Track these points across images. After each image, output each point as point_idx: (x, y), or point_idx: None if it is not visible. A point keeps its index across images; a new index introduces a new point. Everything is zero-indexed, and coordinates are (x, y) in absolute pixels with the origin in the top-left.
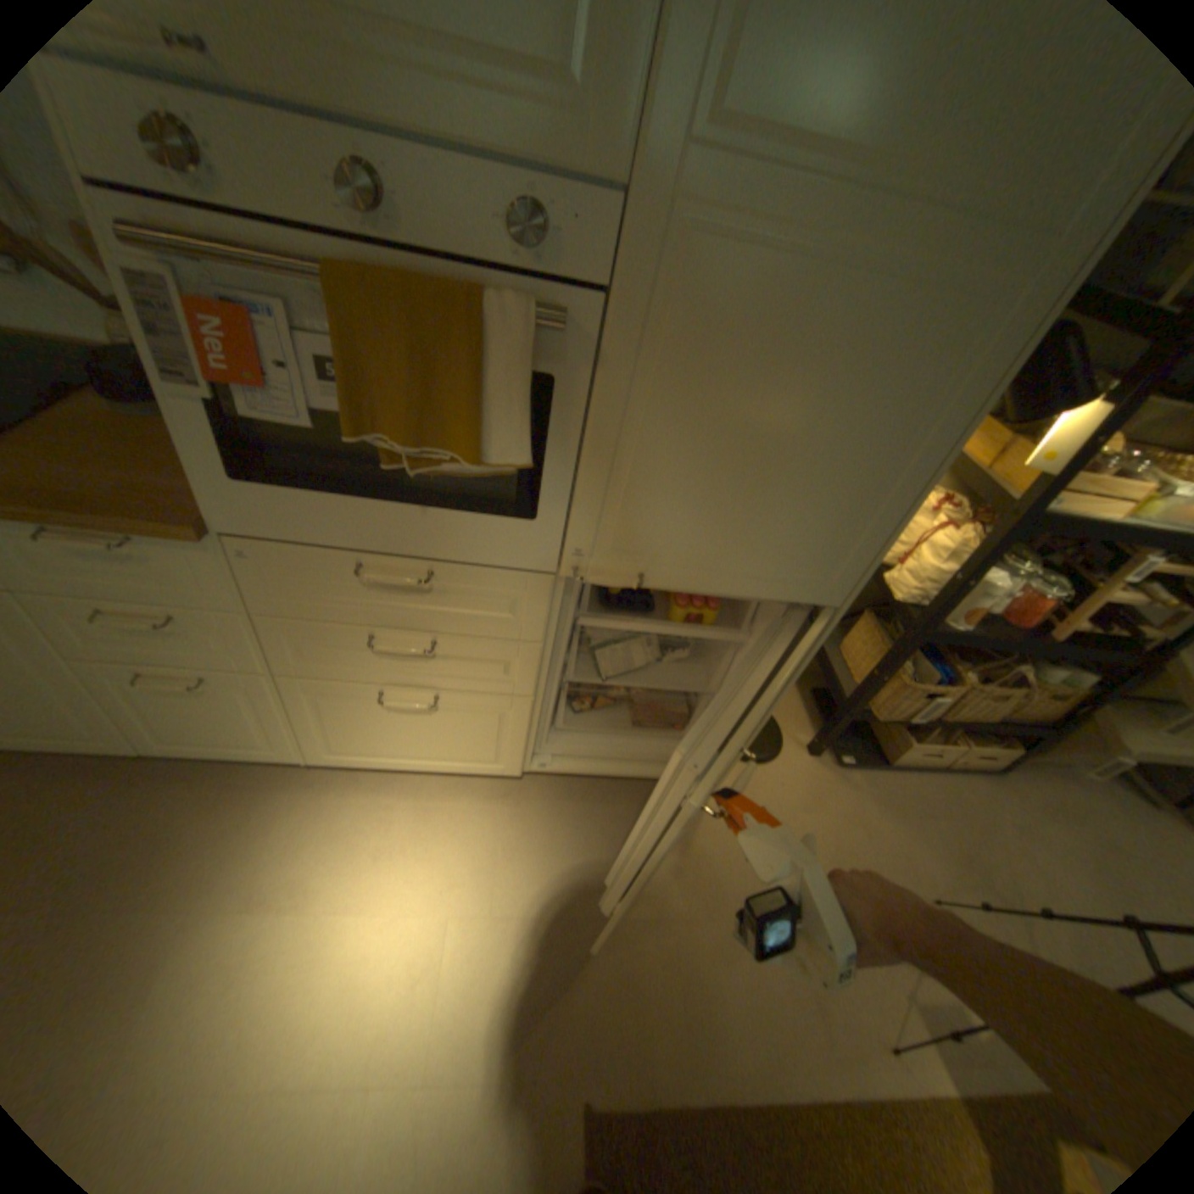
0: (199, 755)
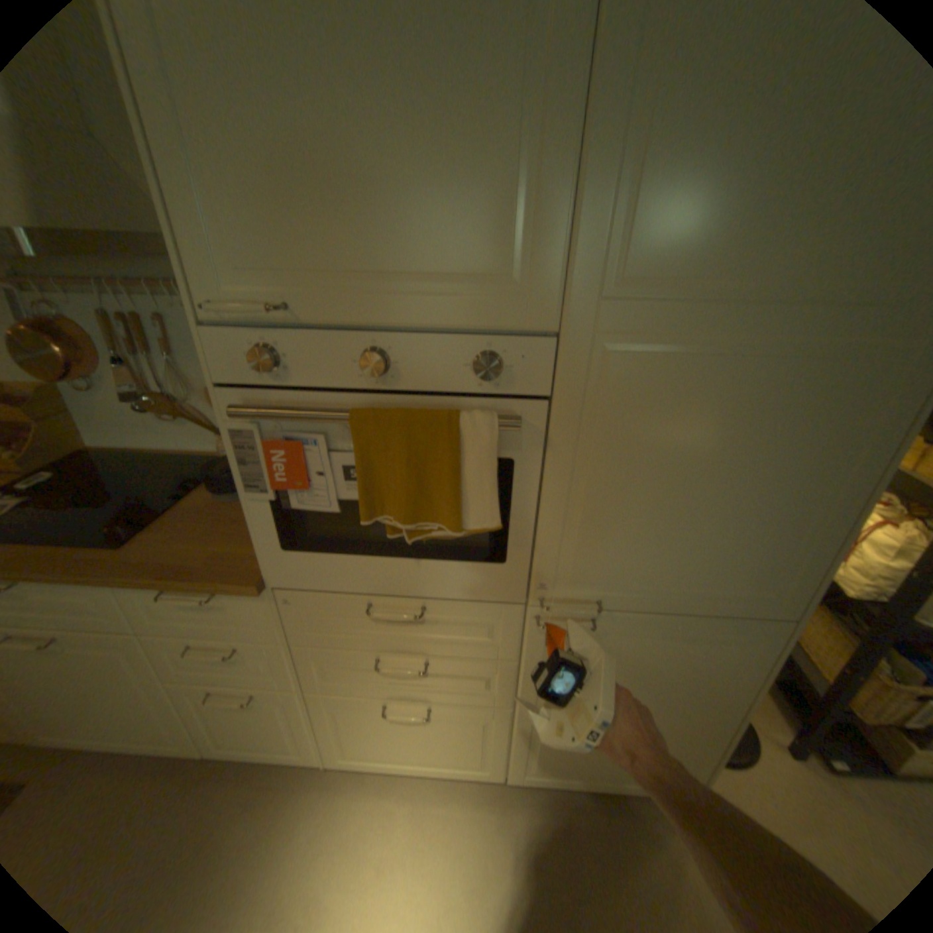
0: (245, 758)
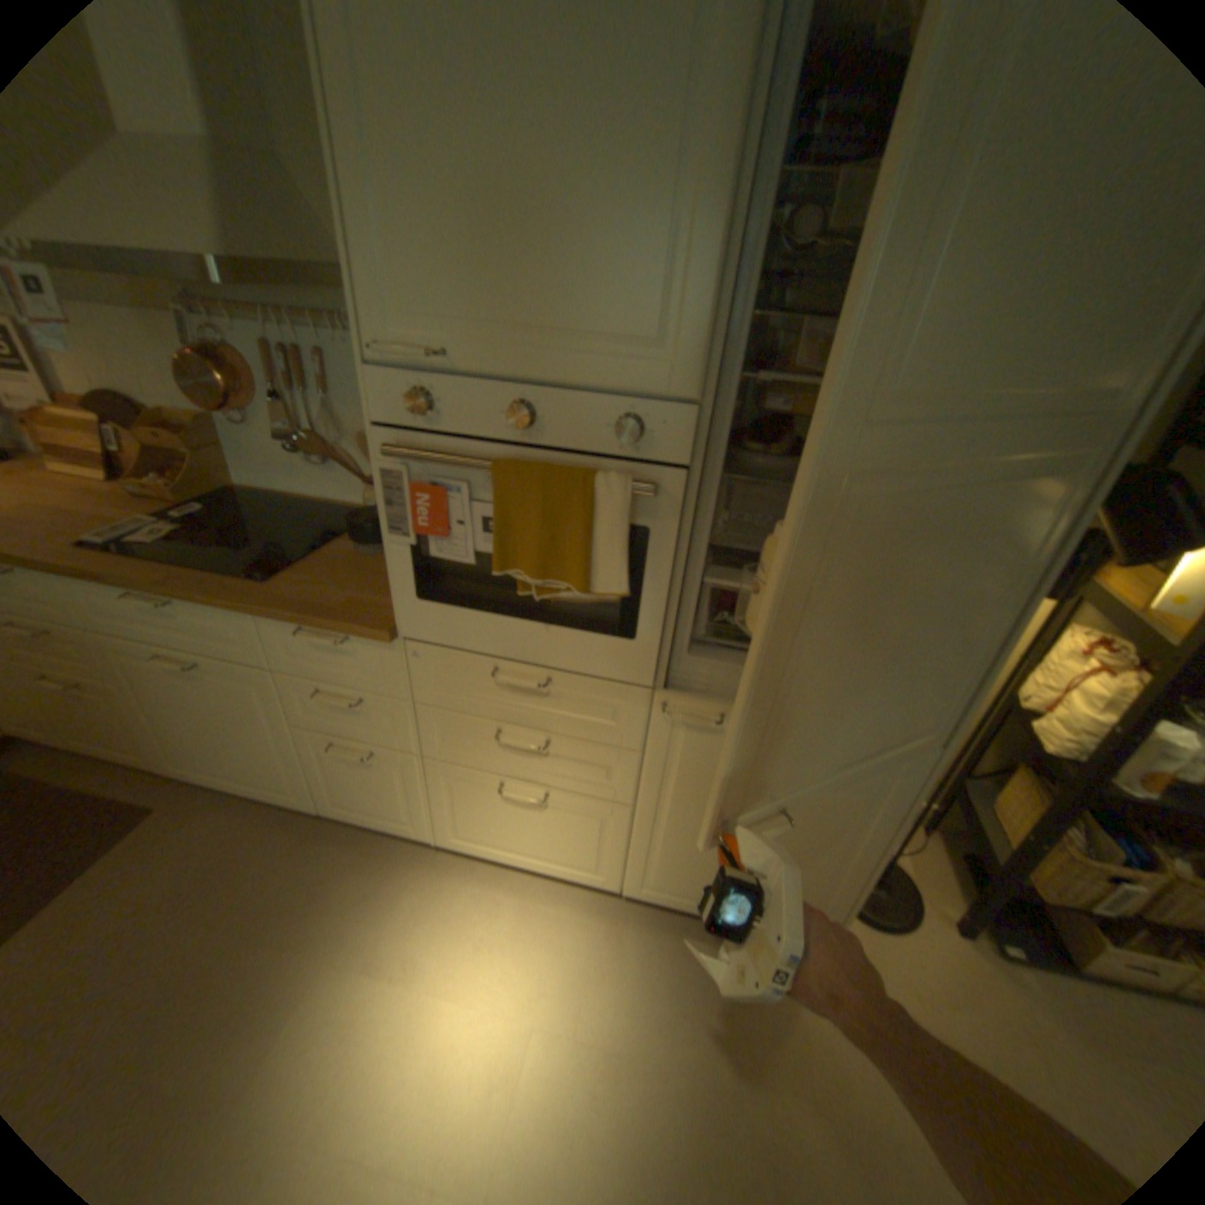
0: (358, 821)
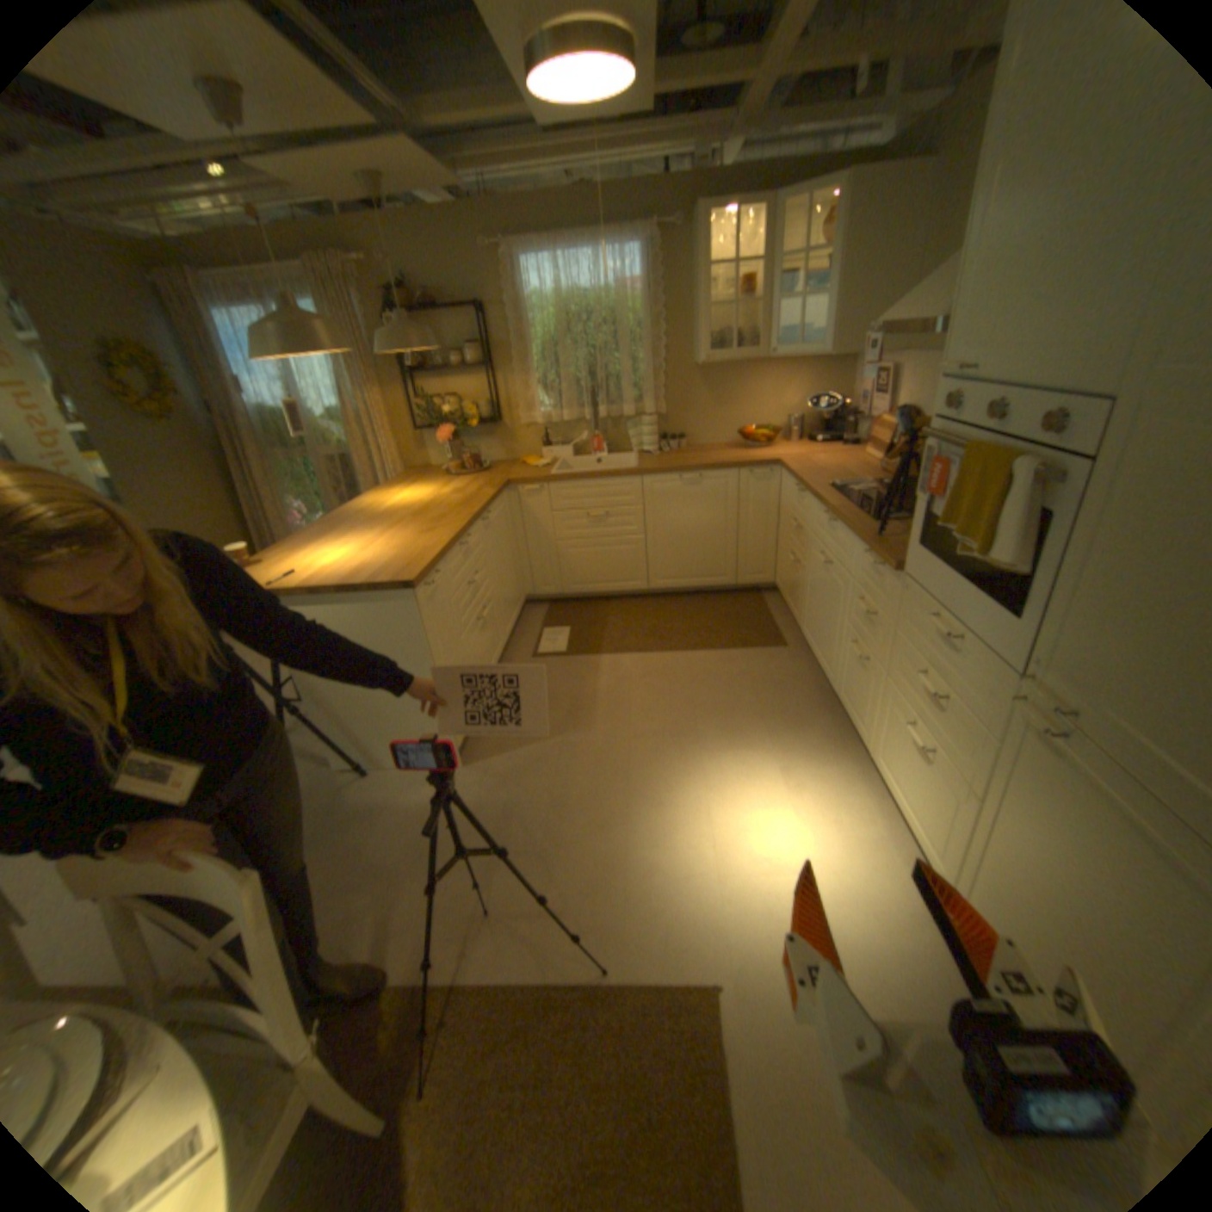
0: (847, 711)
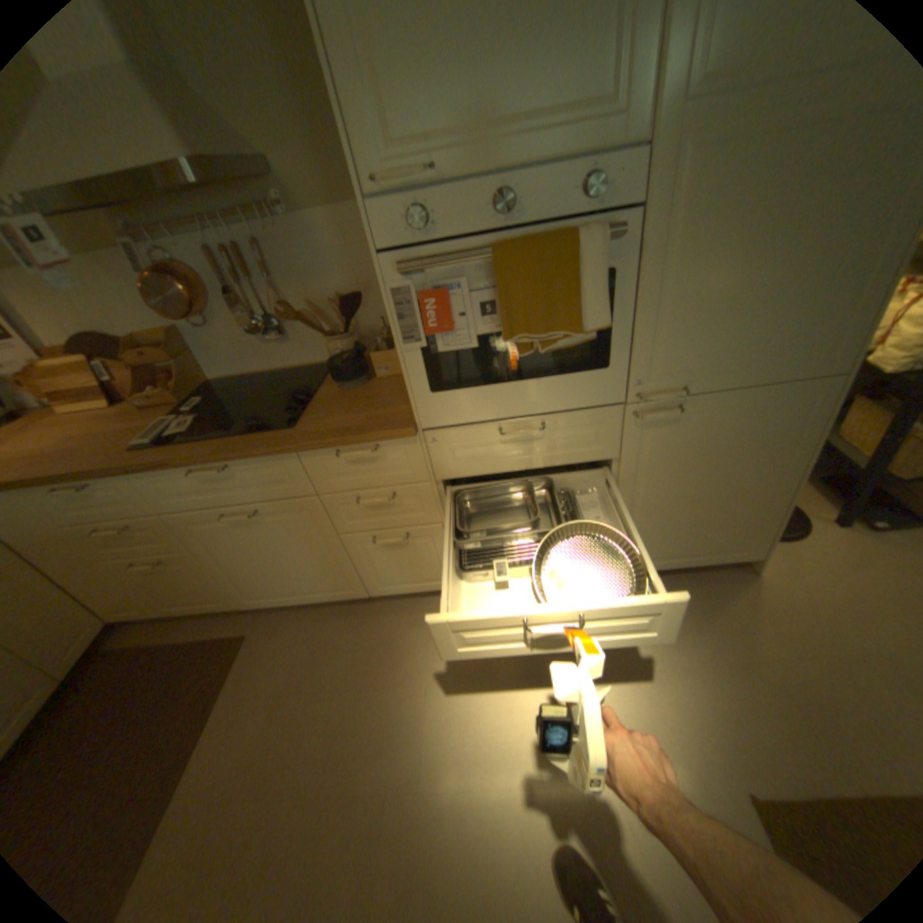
0: (402, 590)
